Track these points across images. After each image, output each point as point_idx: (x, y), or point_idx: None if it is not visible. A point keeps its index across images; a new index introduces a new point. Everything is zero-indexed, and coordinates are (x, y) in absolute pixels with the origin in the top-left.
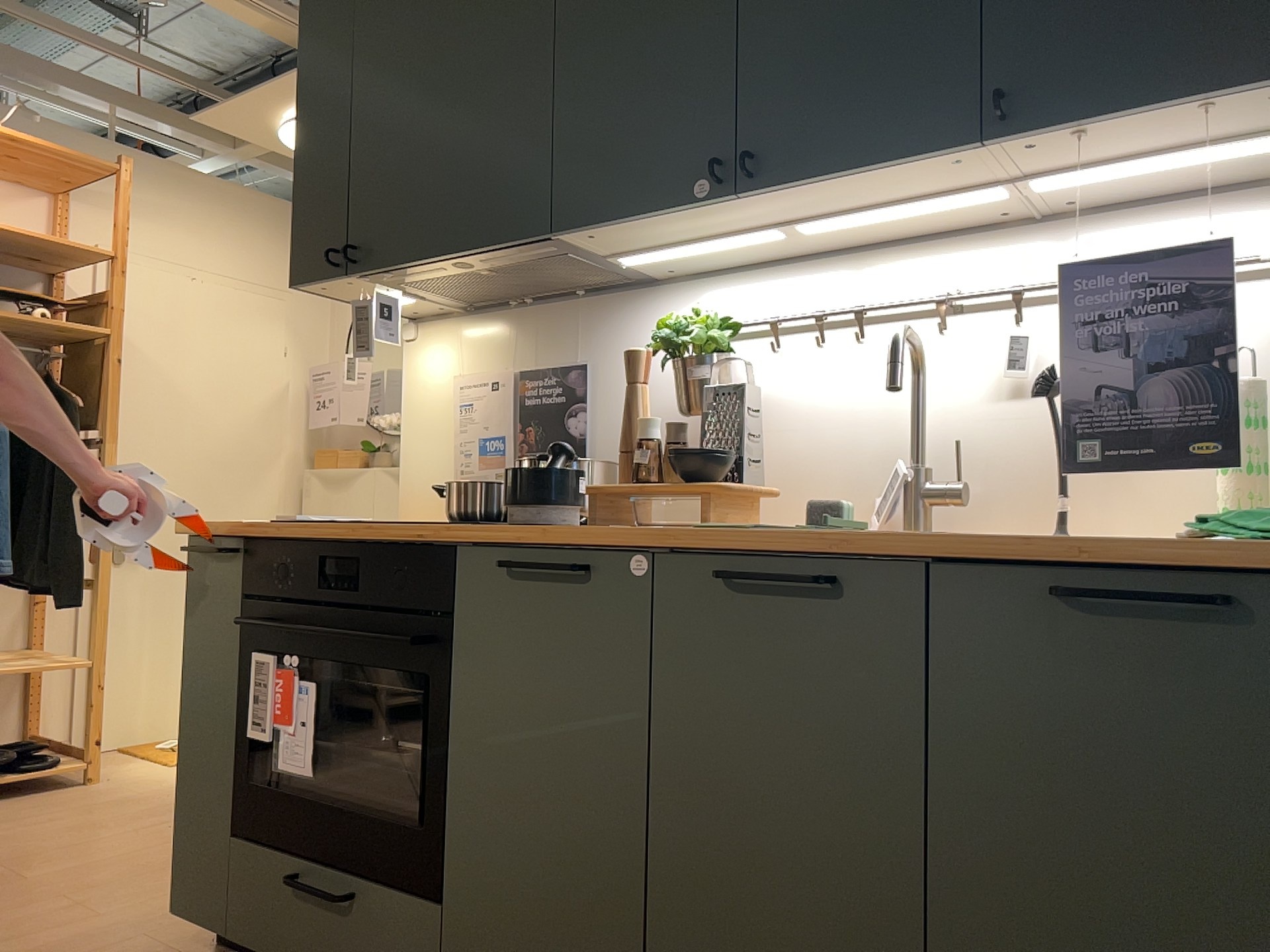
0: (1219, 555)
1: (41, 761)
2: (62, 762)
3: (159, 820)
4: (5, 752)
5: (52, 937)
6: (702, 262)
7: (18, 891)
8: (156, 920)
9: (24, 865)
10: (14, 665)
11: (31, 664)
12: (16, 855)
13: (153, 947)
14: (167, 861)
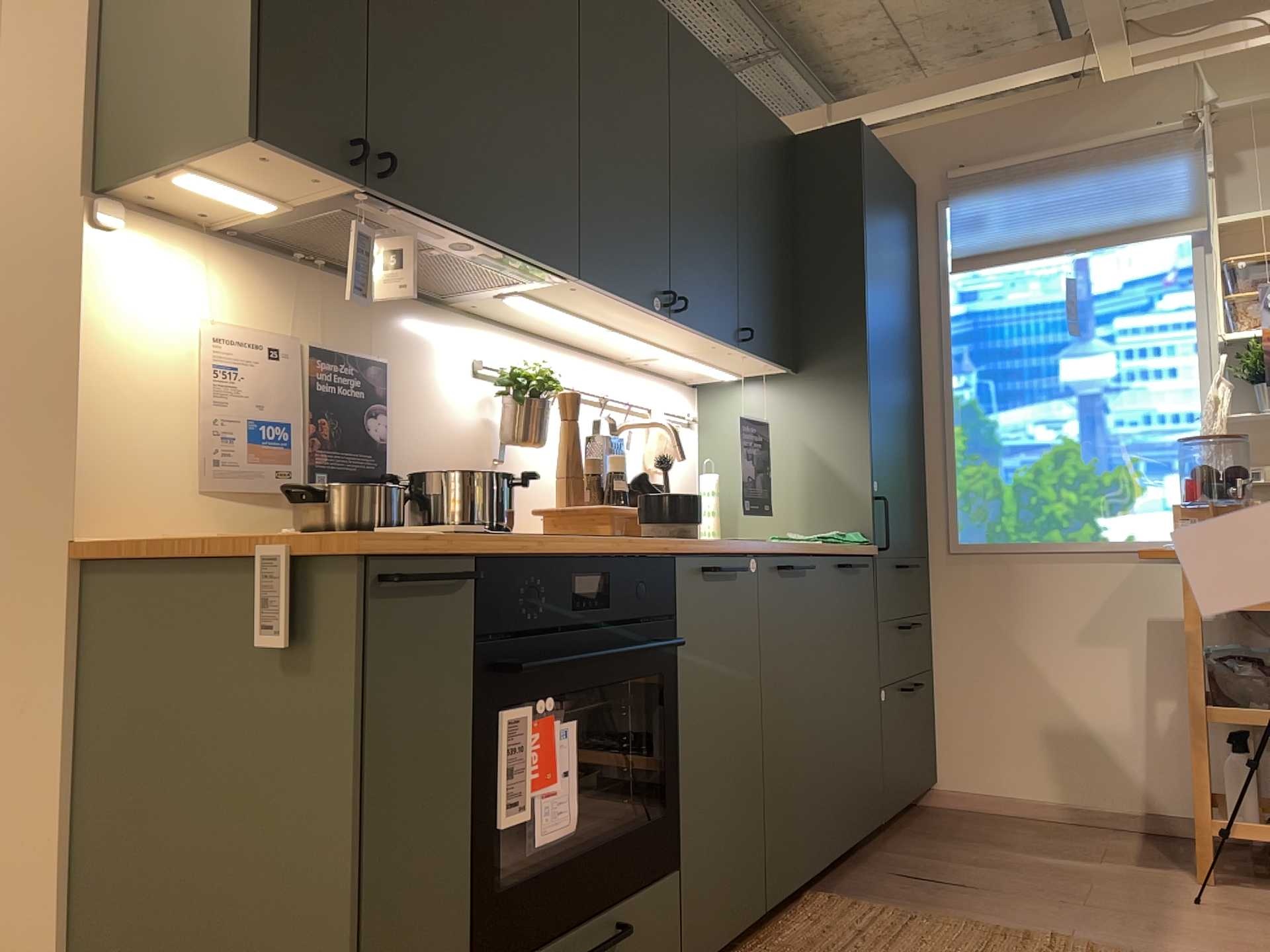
0: (854, 550)
1: None
2: None
3: None
4: None
5: None
6: (498, 310)
7: None
8: None
9: None
10: None
11: None
12: None
13: None
14: None
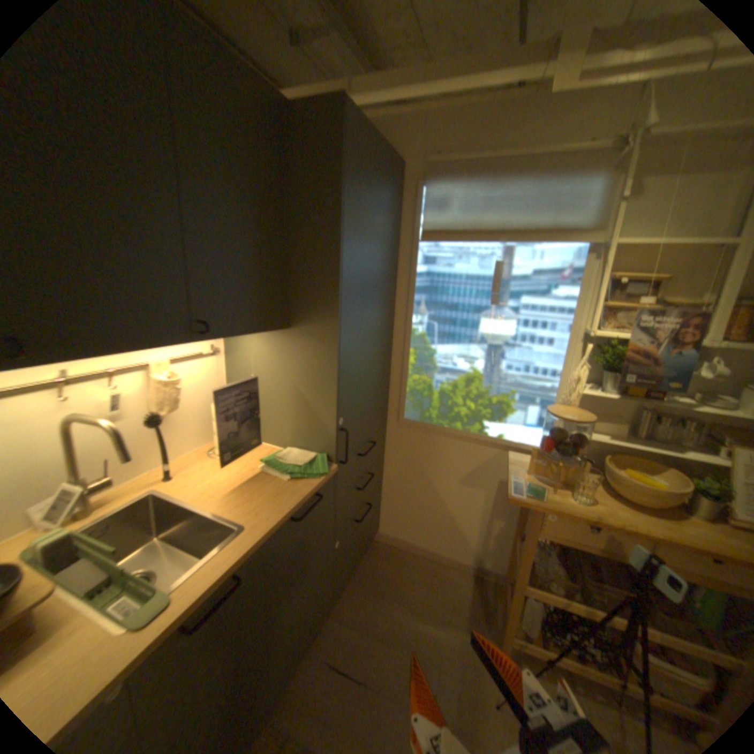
0: (313, 486)
1: None
2: None
3: None
4: None
5: None
6: None
7: None
8: None
9: None
10: None
11: None
12: None
13: None
14: None
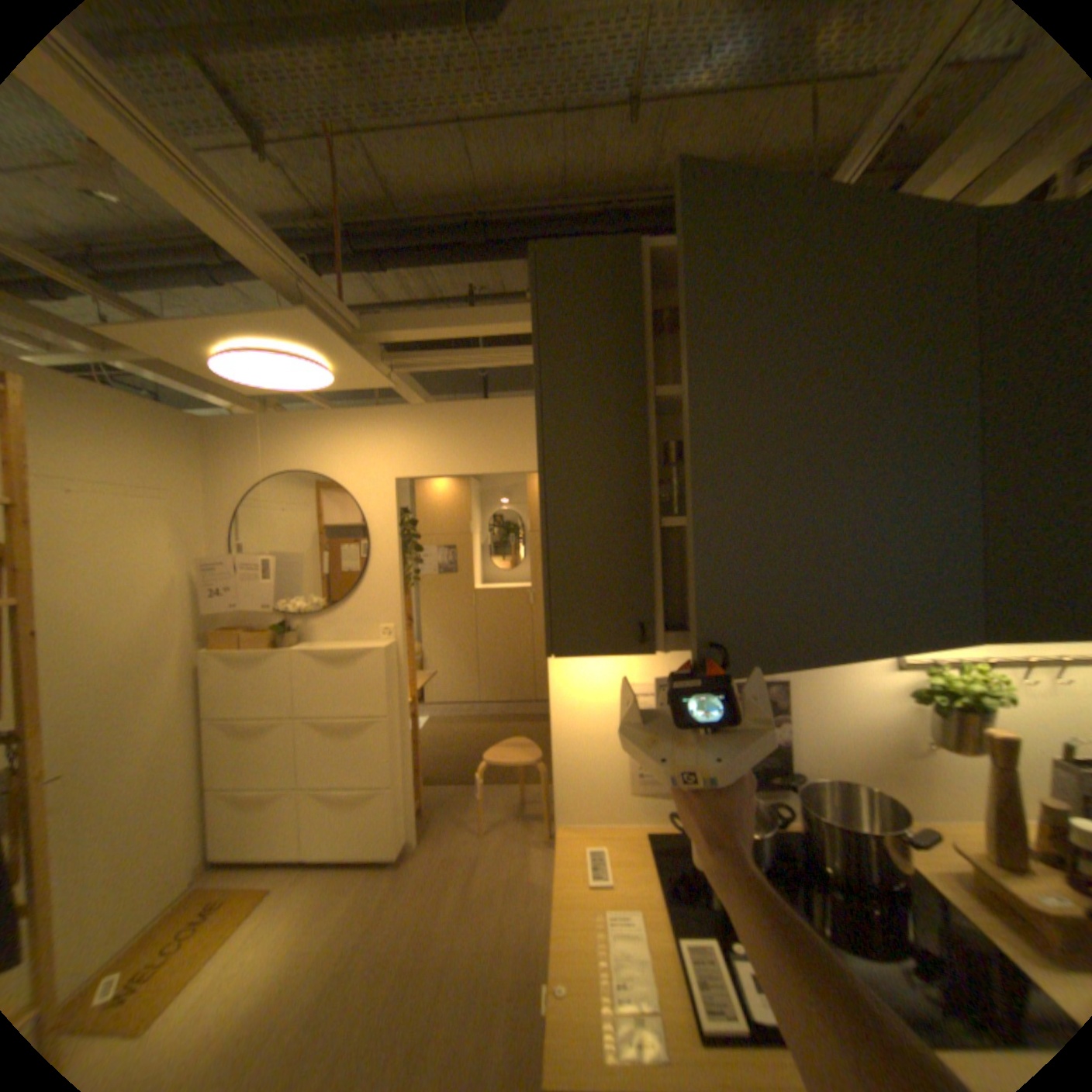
0: None
1: None
2: None
3: None
4: None
5: None
6: None
7: None
8: None
9: None
10: None
11: None
12: None
13: None
14: None
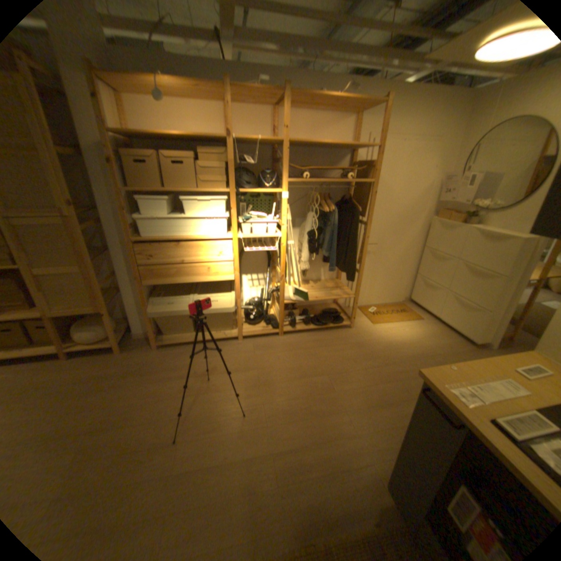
0: None
1: (339, 321)
2: (344, 321)
3: (373, 365)
4: (331, 317)
5: (346, 445)
6: None
7: (335, 400)
8: (378, 453)
9: (336, 381)
10: (334, 295)
11: (338, 295)
12: (334, 372)
13: (379, 480)
14: (378, 401)
